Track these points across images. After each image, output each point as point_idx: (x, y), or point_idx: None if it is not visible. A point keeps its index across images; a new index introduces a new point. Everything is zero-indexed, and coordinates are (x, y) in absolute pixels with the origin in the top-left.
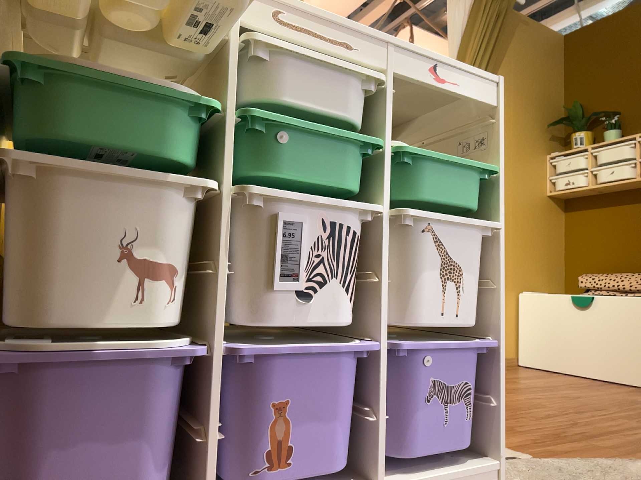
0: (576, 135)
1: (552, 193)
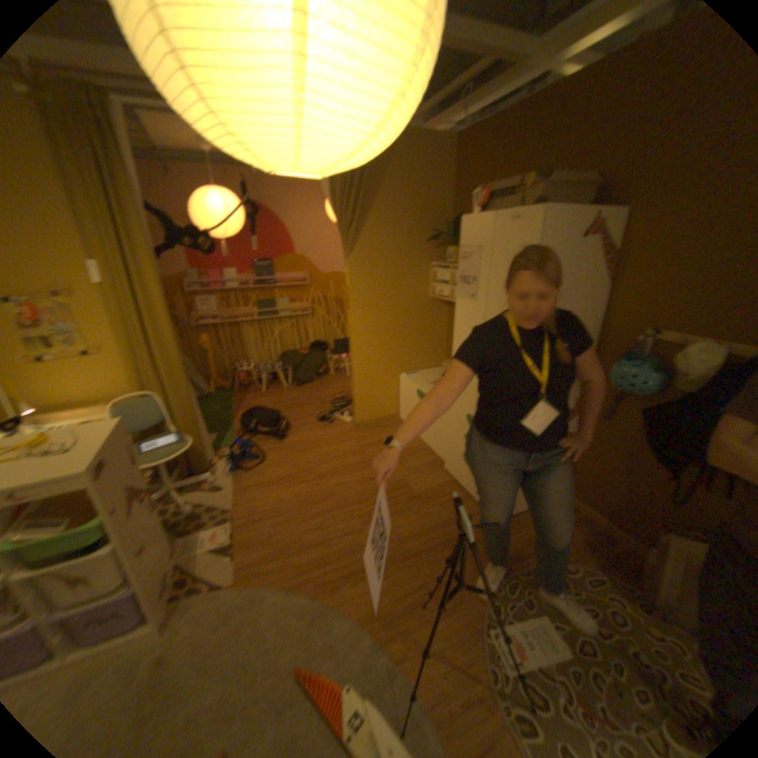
0: (452, 249)
1: (434, 298)
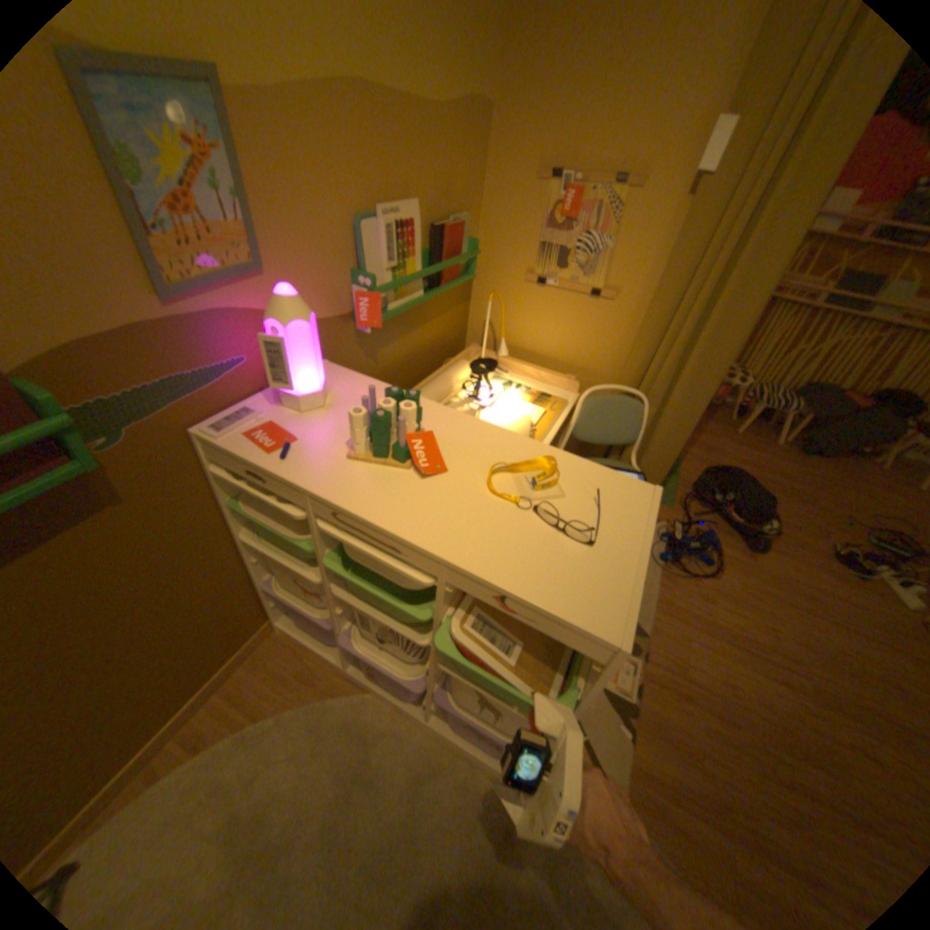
0: None
1: None
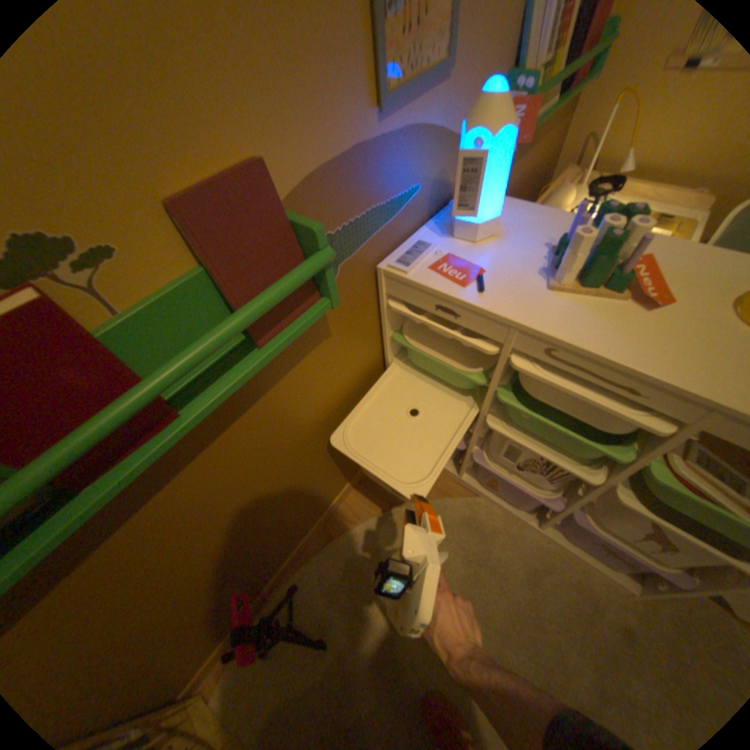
0: None
1: None
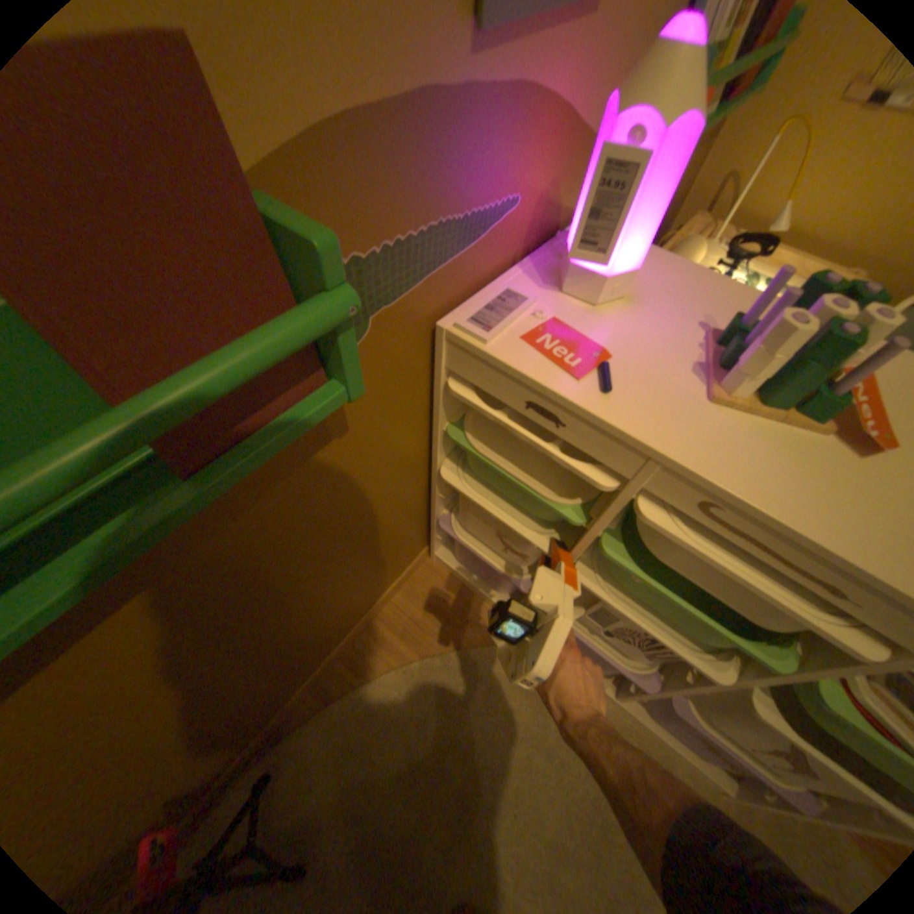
0: None
1: None
